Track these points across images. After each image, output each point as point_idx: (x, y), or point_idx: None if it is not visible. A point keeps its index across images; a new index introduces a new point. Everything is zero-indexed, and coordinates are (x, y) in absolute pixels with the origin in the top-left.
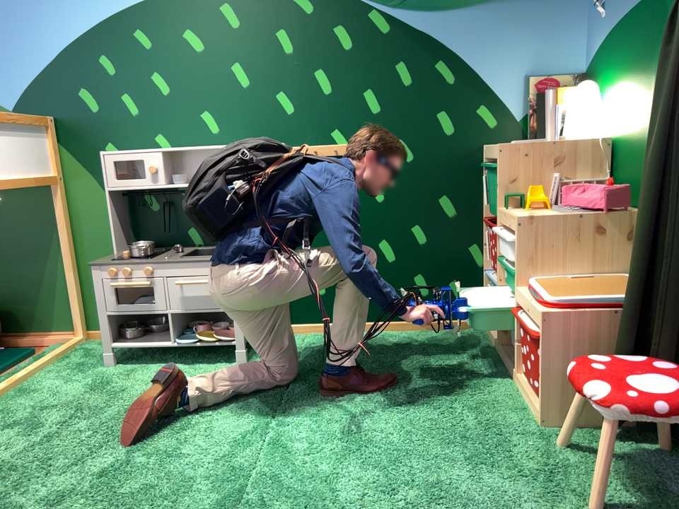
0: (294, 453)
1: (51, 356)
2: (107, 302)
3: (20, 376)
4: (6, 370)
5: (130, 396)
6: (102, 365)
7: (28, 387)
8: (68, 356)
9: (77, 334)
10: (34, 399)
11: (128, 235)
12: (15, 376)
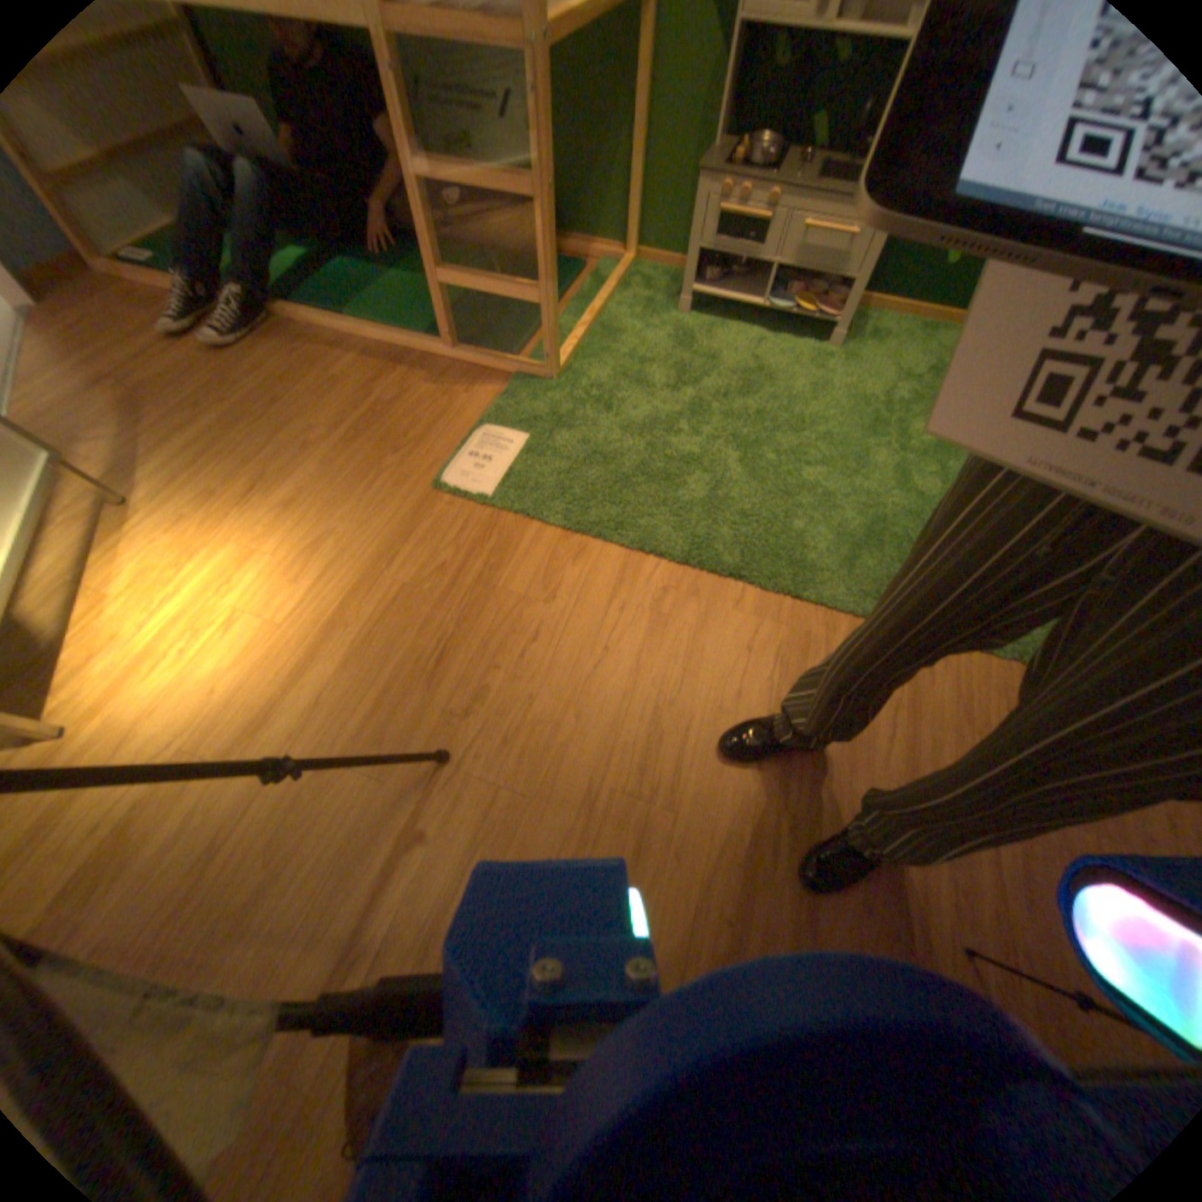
0: (921, 484)
1: (613, 281)
2: (703, 229)
3: (596, 305)
4: (567, 289)
5: (721, 362)
6: (671, 307)
7: (606, 321)
8: (625, 282)
9: (625, 248)
10: (622, 341)
11: (728, 108)
12: (591, 304)
